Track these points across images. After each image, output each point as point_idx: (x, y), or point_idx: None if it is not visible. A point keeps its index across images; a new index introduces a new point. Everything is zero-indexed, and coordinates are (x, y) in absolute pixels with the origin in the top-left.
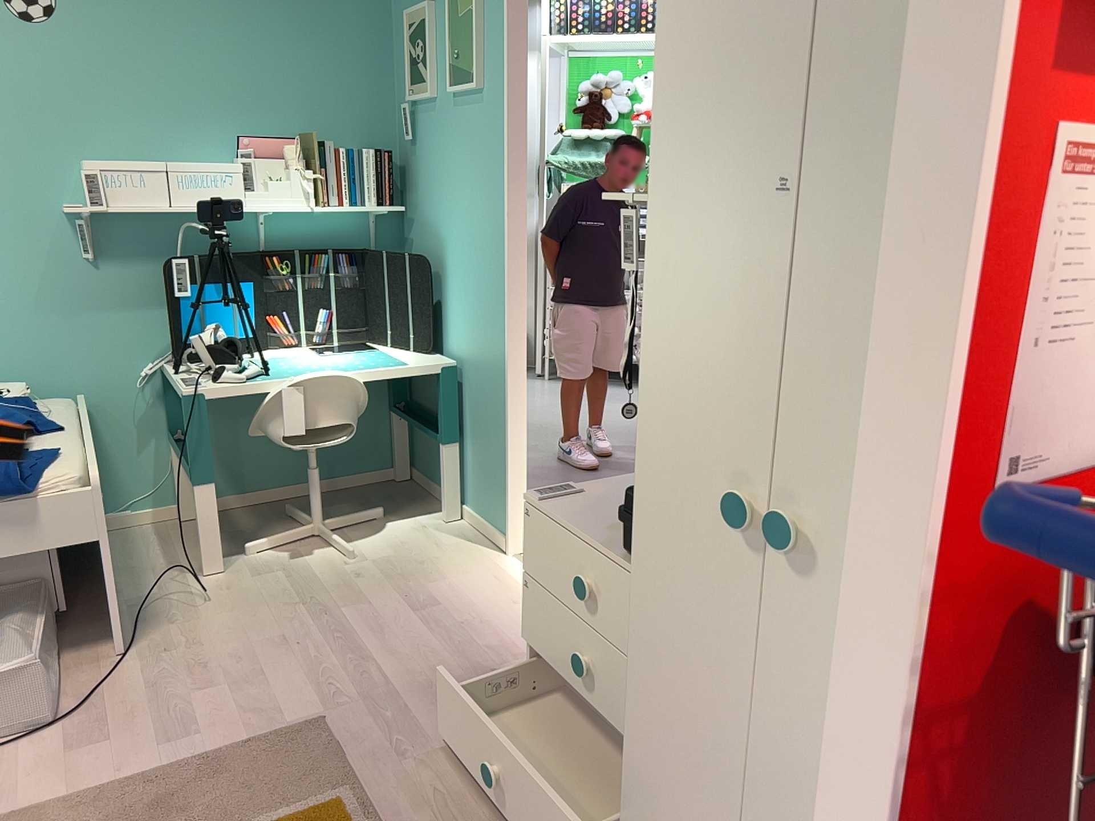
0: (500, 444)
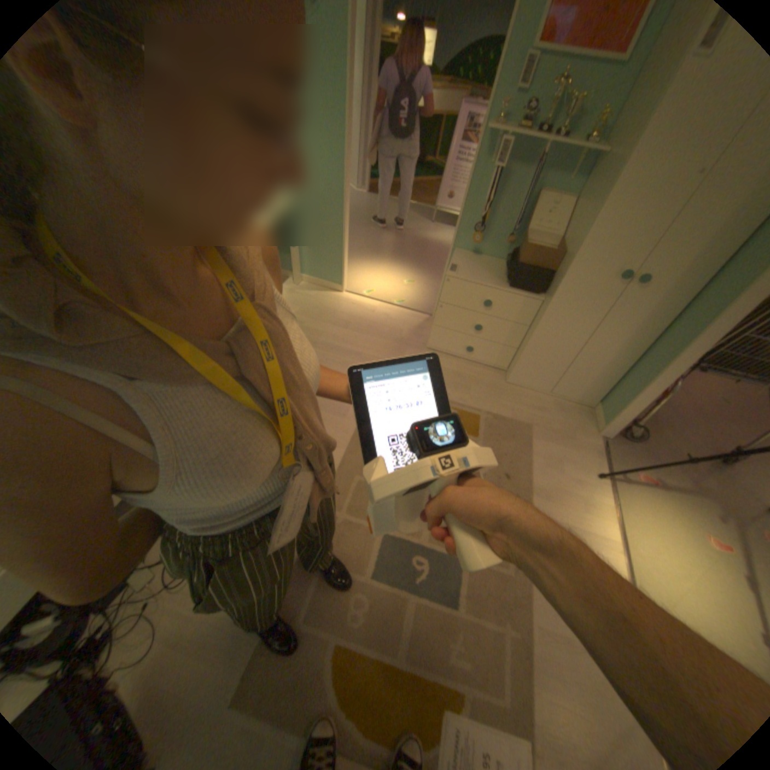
0: (335, 243)
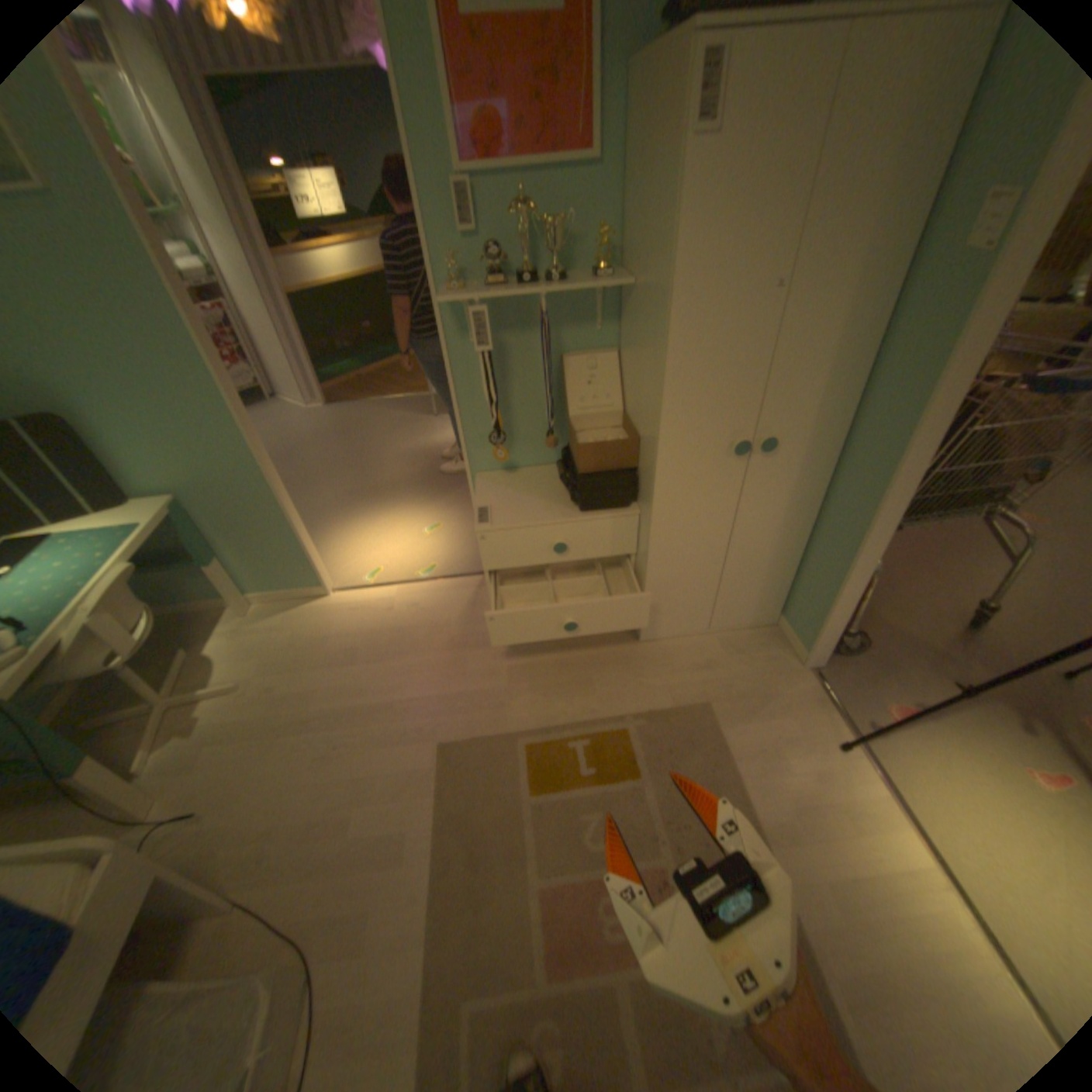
0: (280, 531)
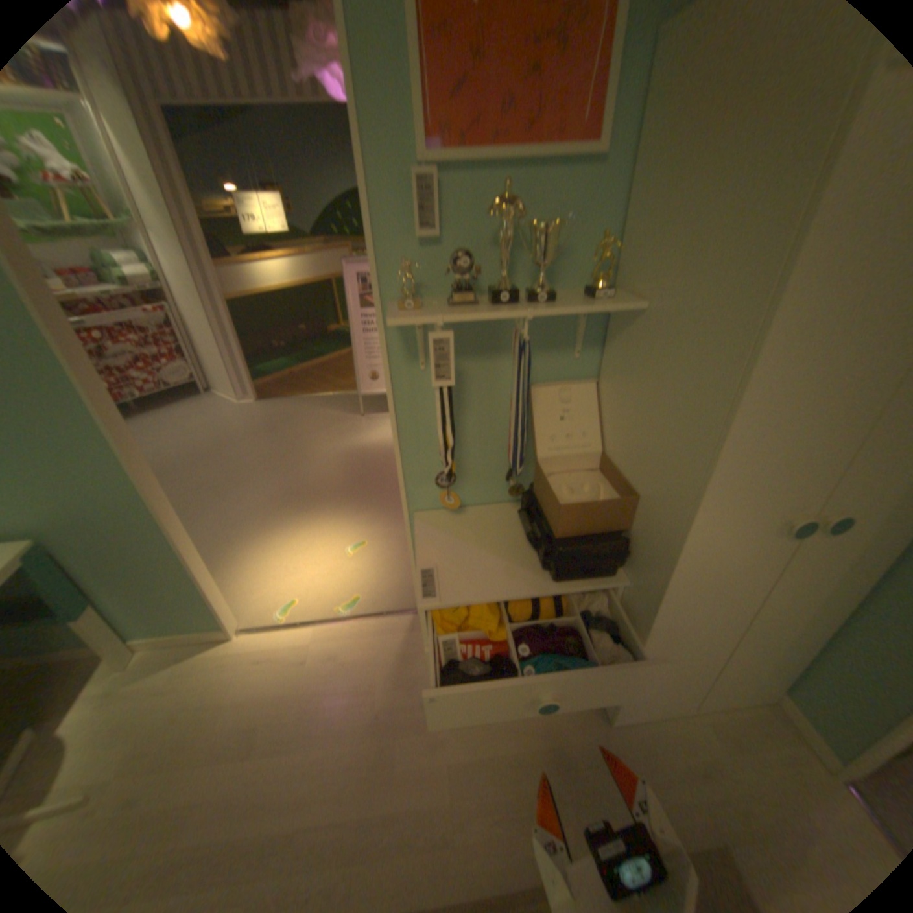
0: (173, 573)
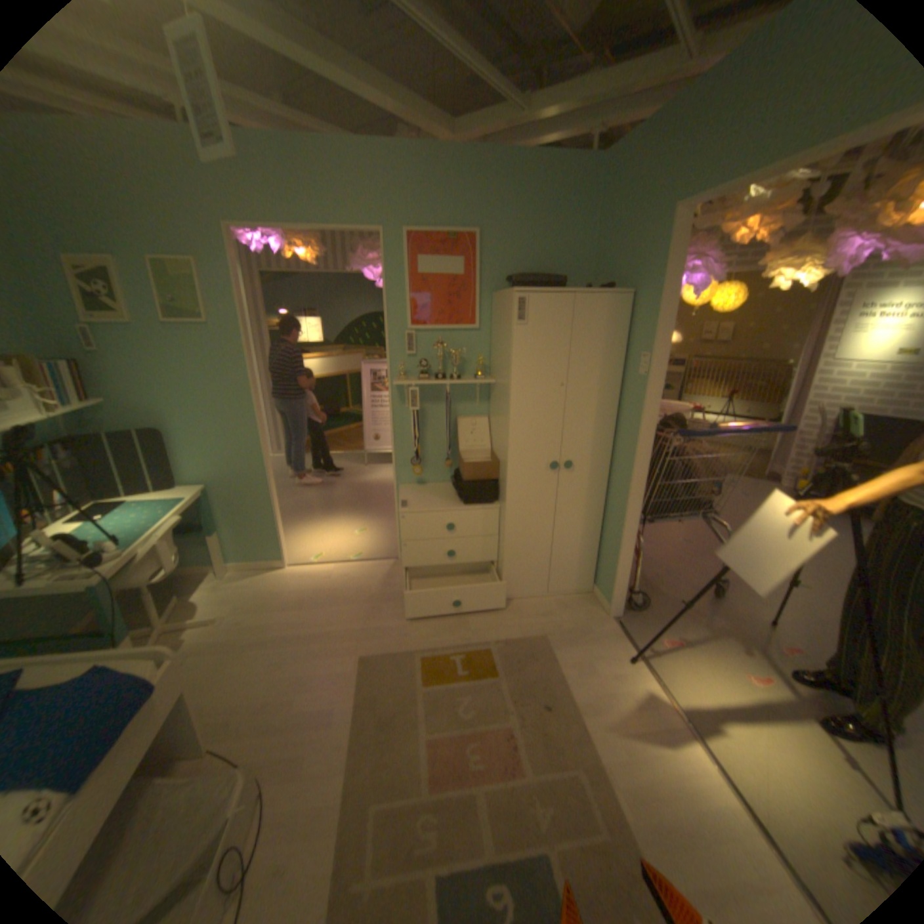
0: (265, 516)
